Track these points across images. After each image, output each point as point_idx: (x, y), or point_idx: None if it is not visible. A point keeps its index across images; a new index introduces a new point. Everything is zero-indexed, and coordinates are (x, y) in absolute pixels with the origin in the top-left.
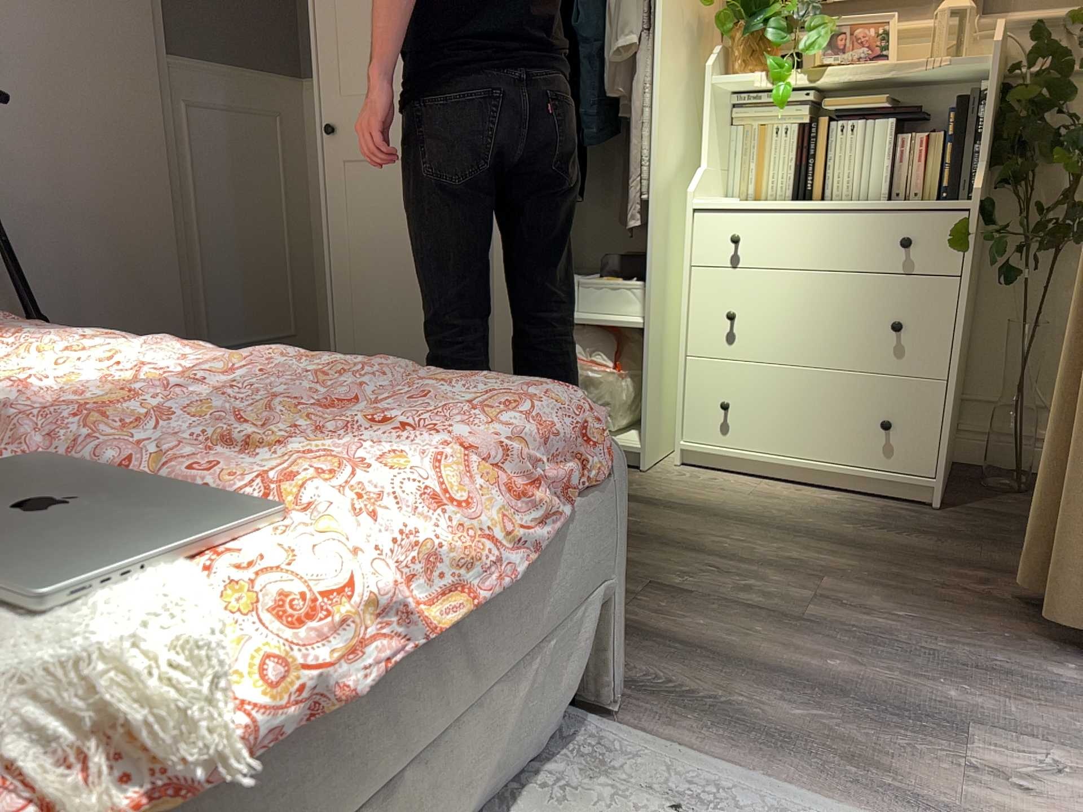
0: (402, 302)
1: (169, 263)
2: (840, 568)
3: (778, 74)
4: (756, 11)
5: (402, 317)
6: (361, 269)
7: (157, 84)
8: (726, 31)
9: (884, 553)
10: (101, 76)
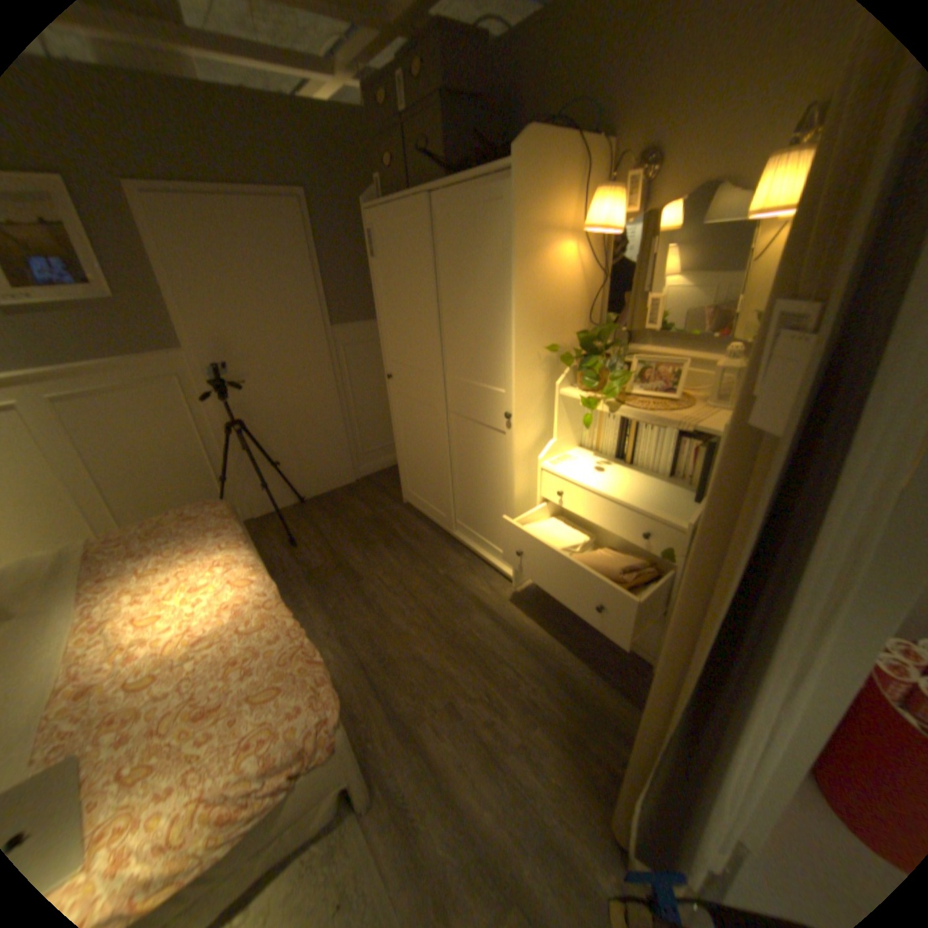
0: (421, 465)
1: (337, 423)
2: (555, 716)
3: (590, 406)
4: (591, 352)
5: (422, 472)
6: (406, 443)
7: (324, 343)
8: (569, 364)
9: (590, 710)
10: (295, 348)
